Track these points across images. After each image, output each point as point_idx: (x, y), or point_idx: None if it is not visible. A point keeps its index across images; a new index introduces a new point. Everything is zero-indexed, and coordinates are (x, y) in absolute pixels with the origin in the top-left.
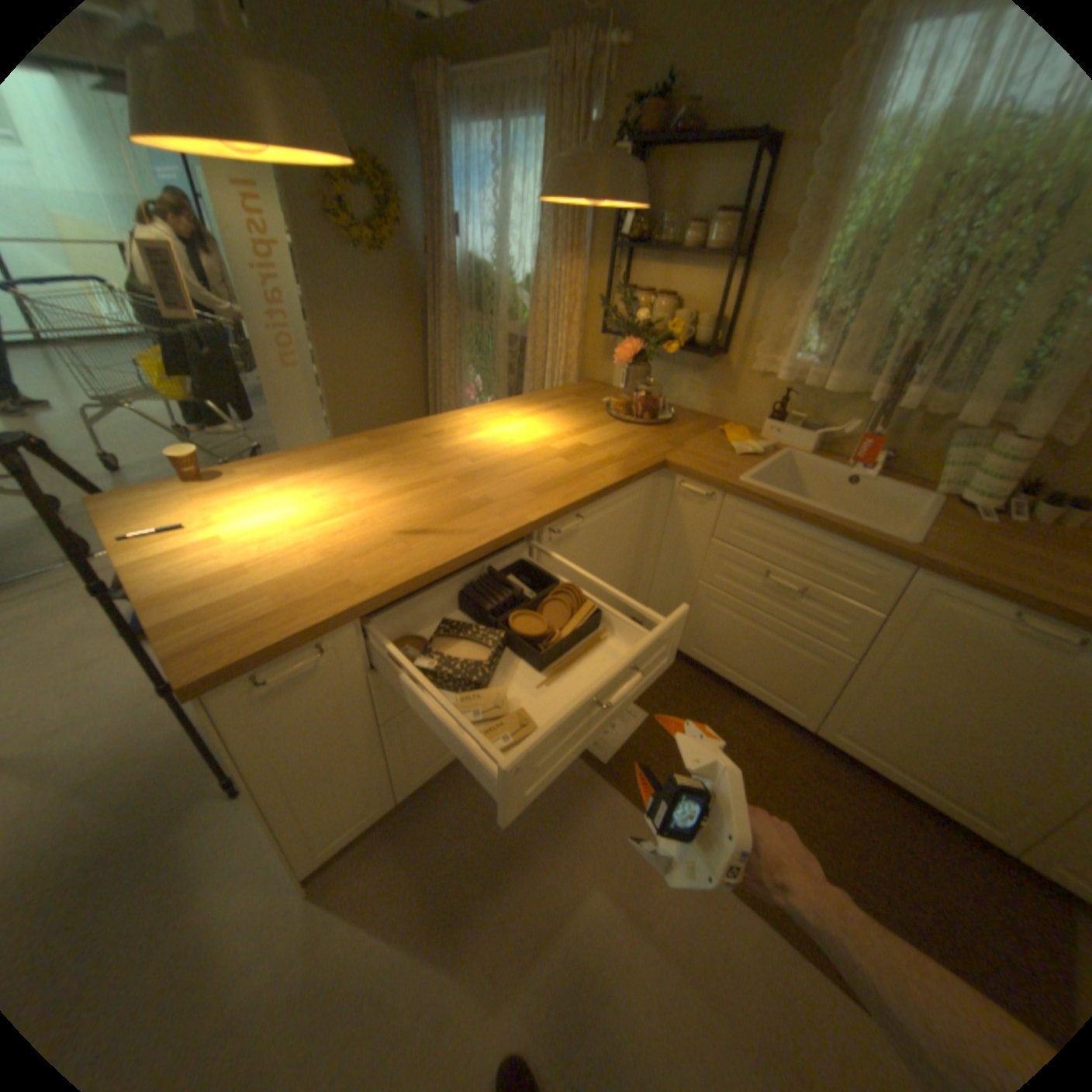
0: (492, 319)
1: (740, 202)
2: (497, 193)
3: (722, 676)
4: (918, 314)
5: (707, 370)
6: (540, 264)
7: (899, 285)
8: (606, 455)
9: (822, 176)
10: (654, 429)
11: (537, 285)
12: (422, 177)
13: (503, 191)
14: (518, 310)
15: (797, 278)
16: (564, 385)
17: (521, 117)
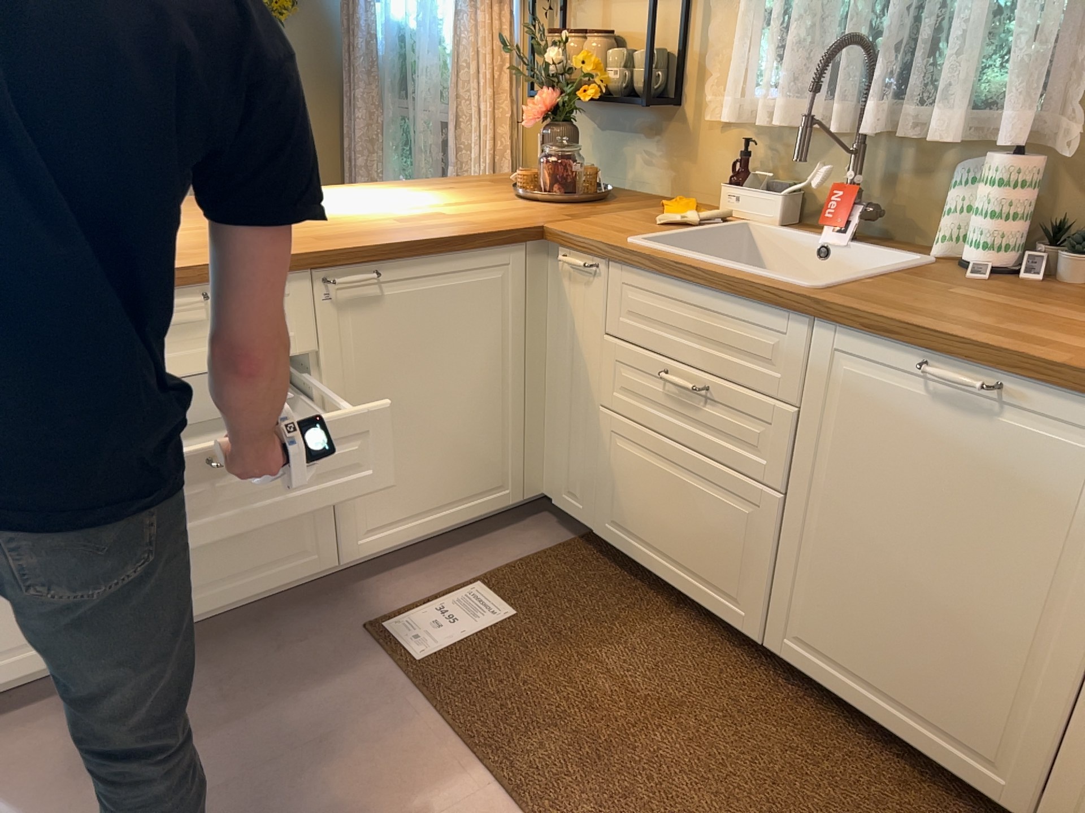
0: (416, 102)
1: None
2: None
3: (646, 567)
4: (866, 10)
5: (660, 134)
6: (462, 19)
7: None
8: (462, 220)
9: None
10: (566, 205)
11: (459, 47)
12: None
13: None
14: (447, 86)
15: None
16: (490, 175)
17: None
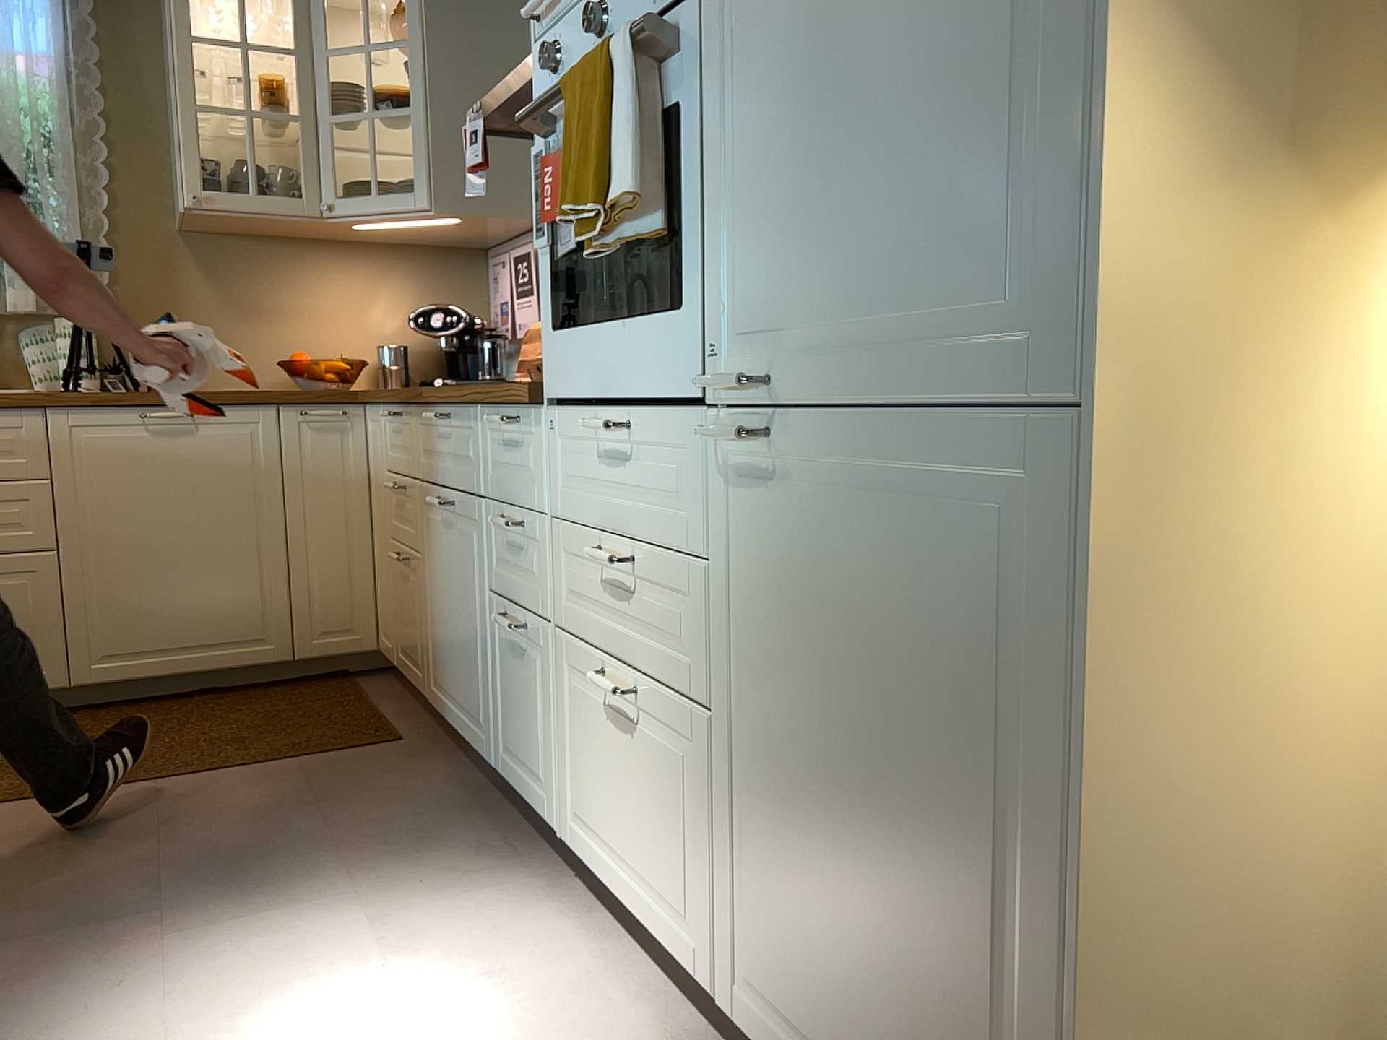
0: None
1: None
2: None
3: None
4: None
5: None
6: None
7: None
8: None
9: None
10: None
11: None
12: None
13: None
14: None
15: None
16: None
17: None
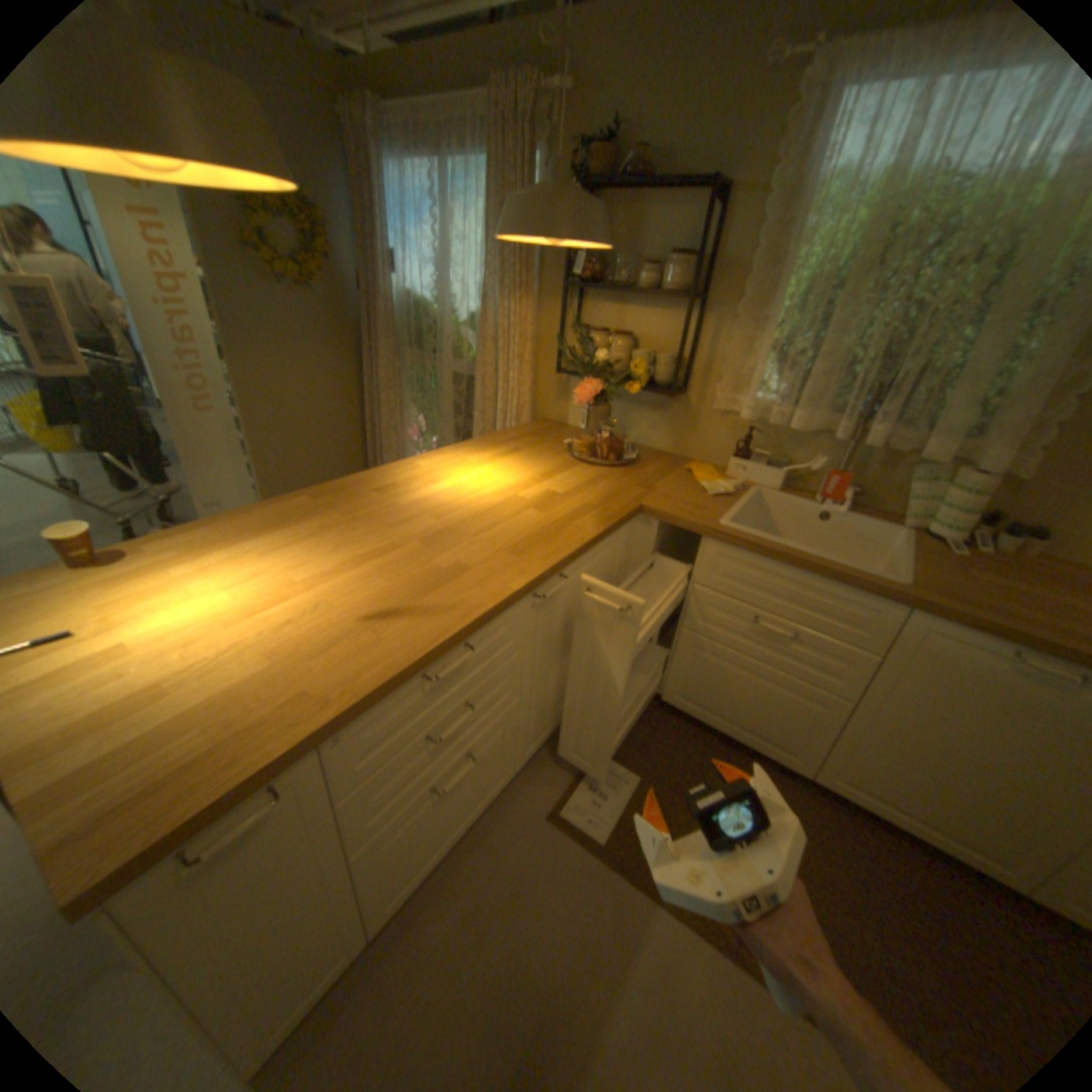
0: (437, 357)
1: (694, 245)
2: (437, 230)
3: (711, 726)
4: (876, 355)
5: (667, 409)
6: (487, 301)
7: (858, 328)
8: (580, 502)
9: (774, 222)
10: (622, 471)
11: (485, 324)
12: (353, 210)
13: (444, 228)
14: (465, 348)
15: (754, 320)
16: (520, 425)
17: (460, 154)
